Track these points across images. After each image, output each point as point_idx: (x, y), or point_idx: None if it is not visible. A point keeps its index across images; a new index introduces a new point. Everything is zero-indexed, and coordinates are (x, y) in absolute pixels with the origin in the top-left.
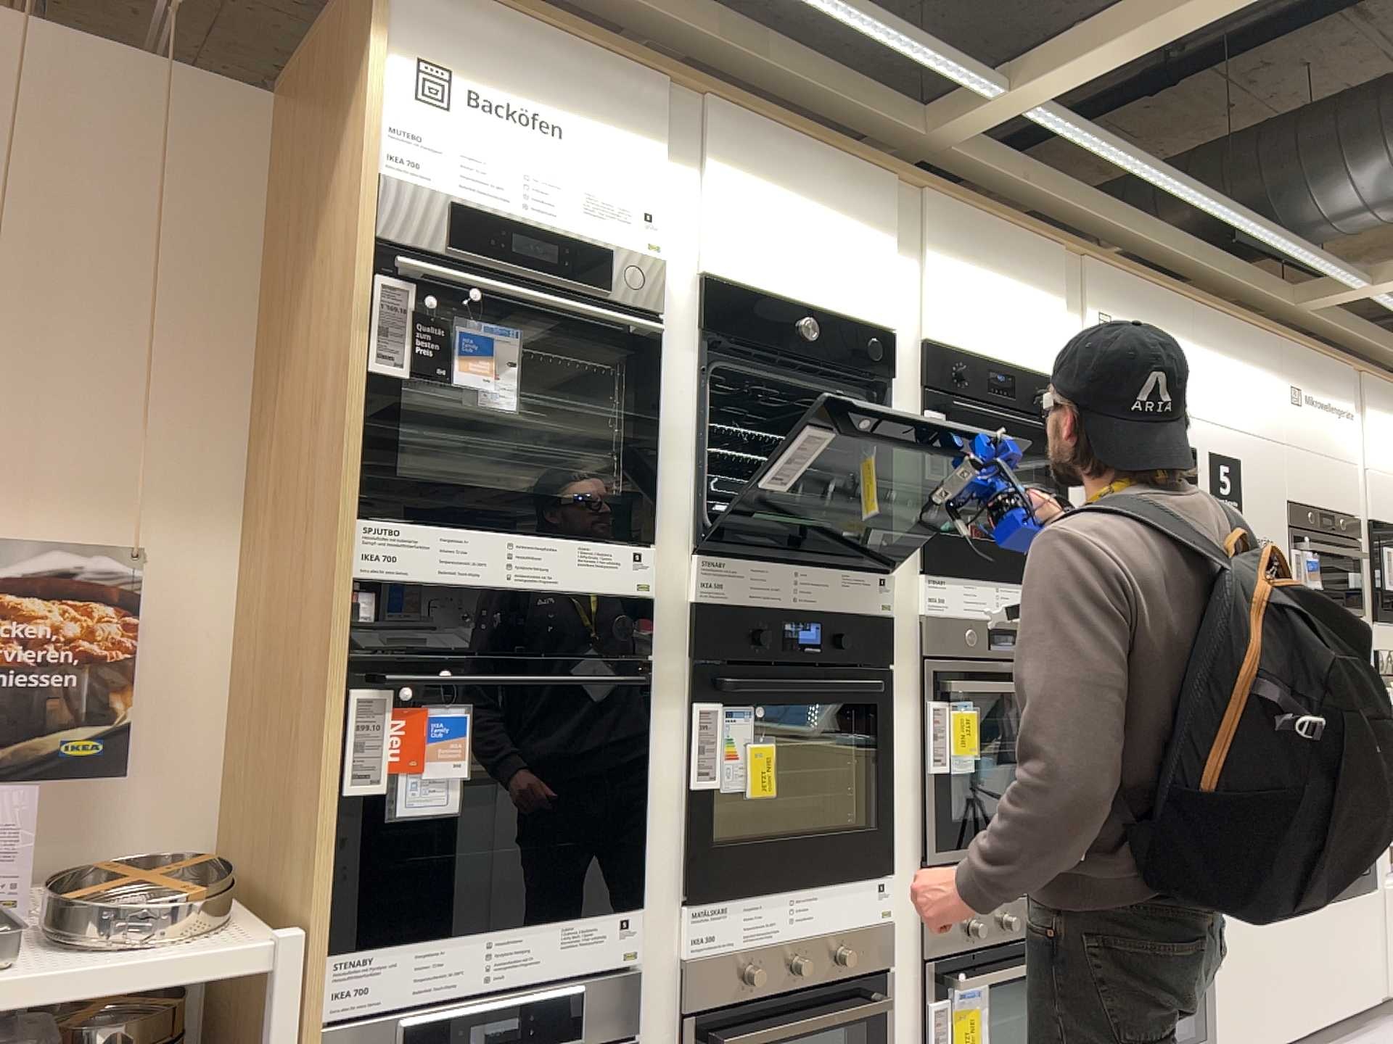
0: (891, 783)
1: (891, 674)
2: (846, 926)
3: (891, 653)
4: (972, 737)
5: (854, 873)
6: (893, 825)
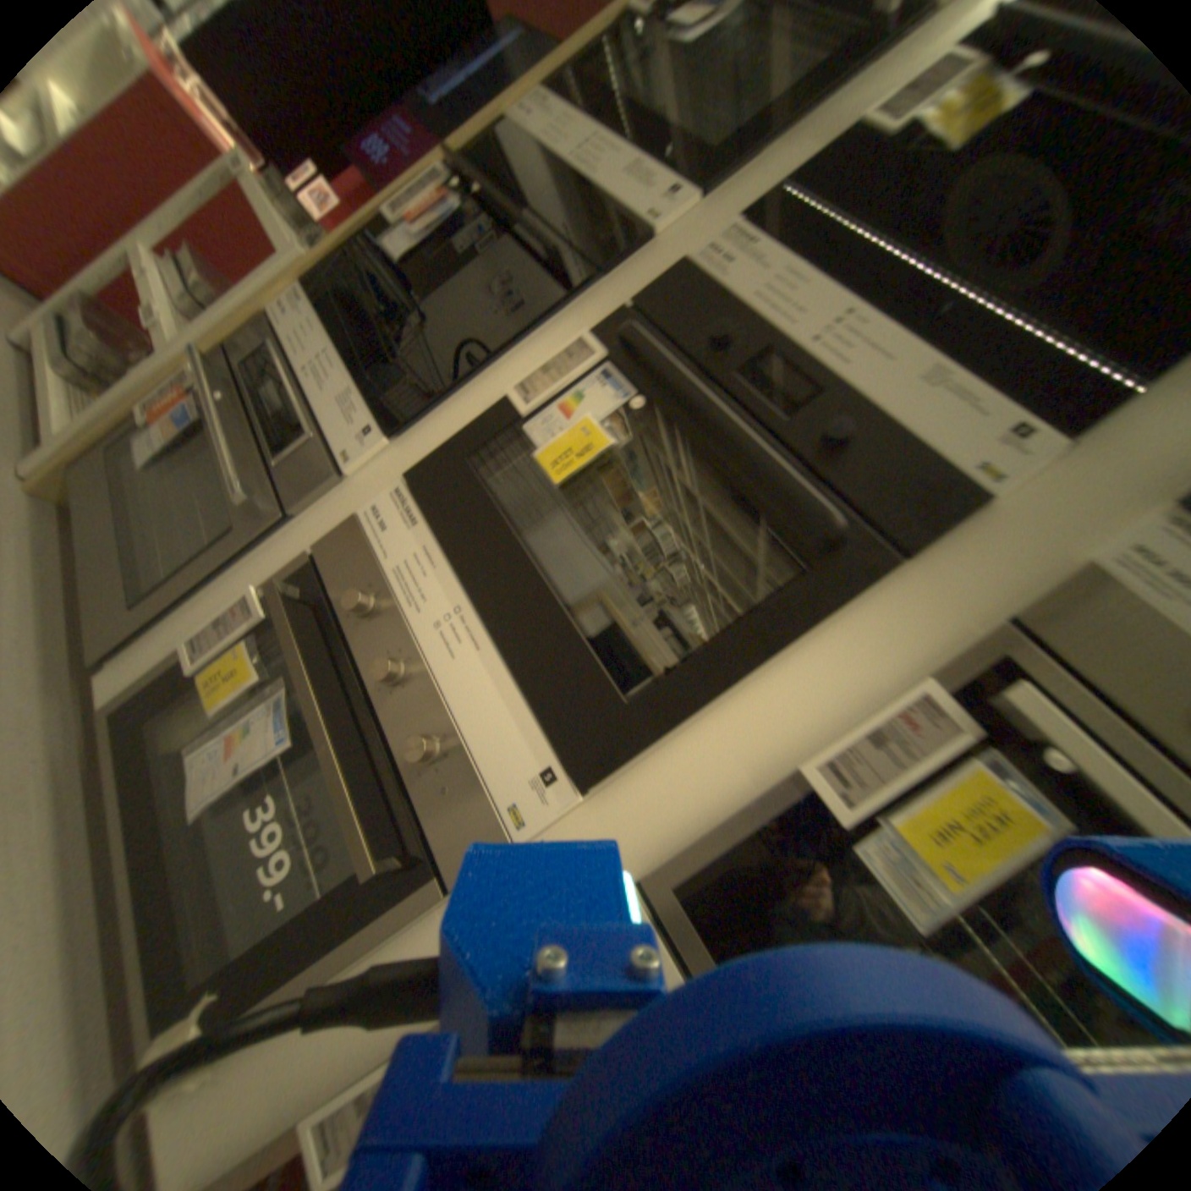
0: (716, 693)
1: (889, 567)
2: (469, 737)
3: (925, 540)
4: (980, 856)
5: (544, 708)
6: (666, 764)
